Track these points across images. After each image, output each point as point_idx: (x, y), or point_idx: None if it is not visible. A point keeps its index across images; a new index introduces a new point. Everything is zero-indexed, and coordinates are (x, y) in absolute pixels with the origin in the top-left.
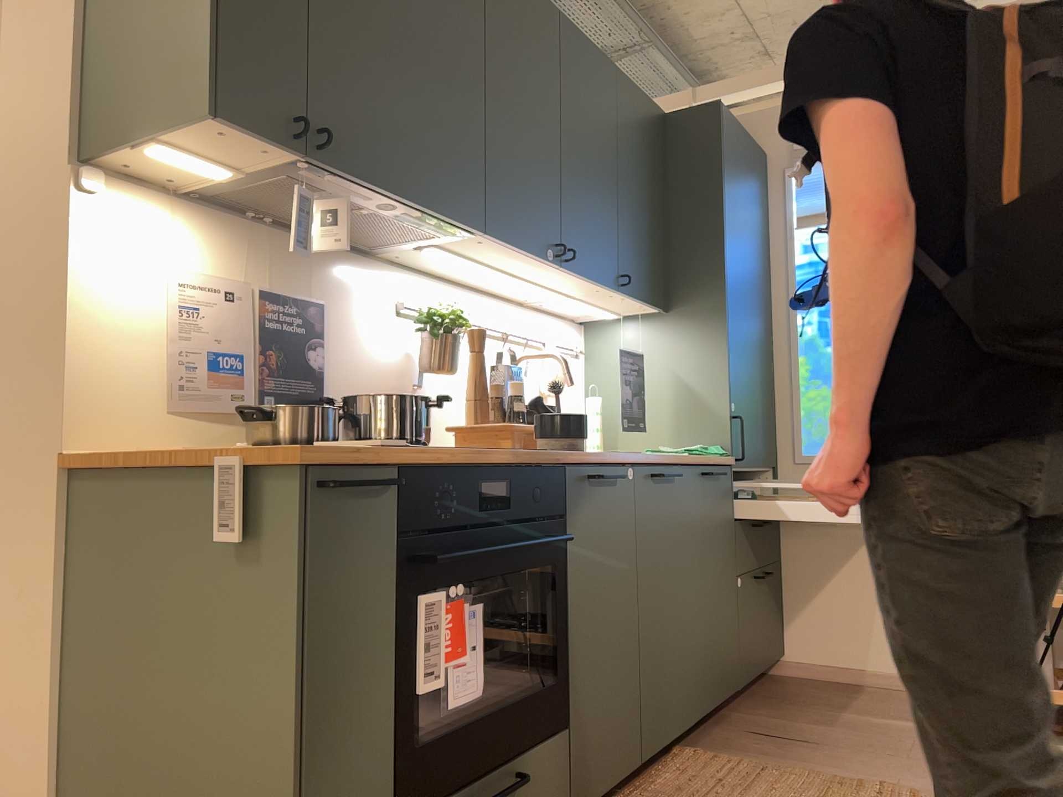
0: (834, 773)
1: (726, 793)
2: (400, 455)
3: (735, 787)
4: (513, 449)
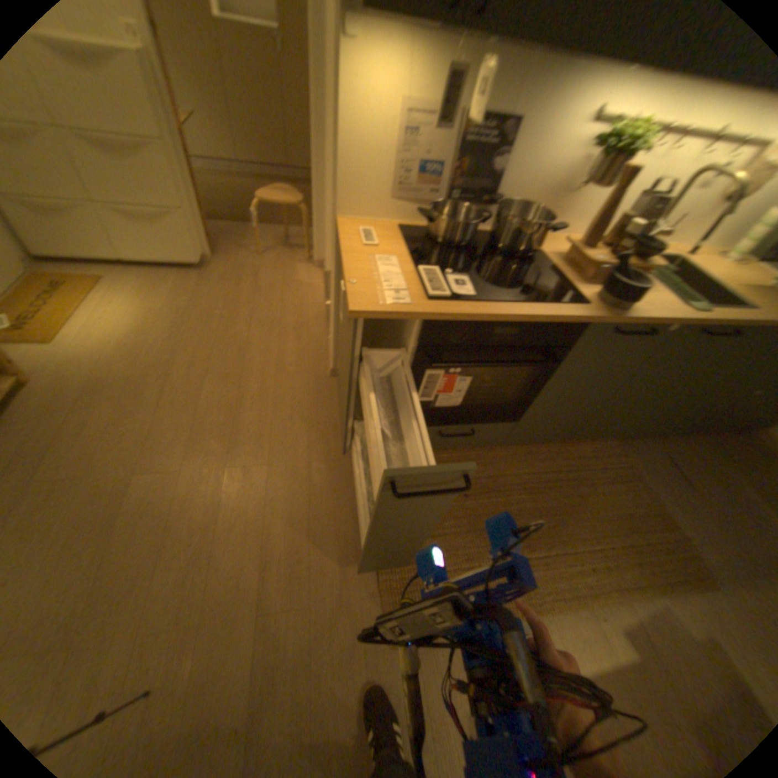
0: (673, 512)
1: (599, 477)
2: (425, 316)
3: (608, 478)
4: (551, 303)
